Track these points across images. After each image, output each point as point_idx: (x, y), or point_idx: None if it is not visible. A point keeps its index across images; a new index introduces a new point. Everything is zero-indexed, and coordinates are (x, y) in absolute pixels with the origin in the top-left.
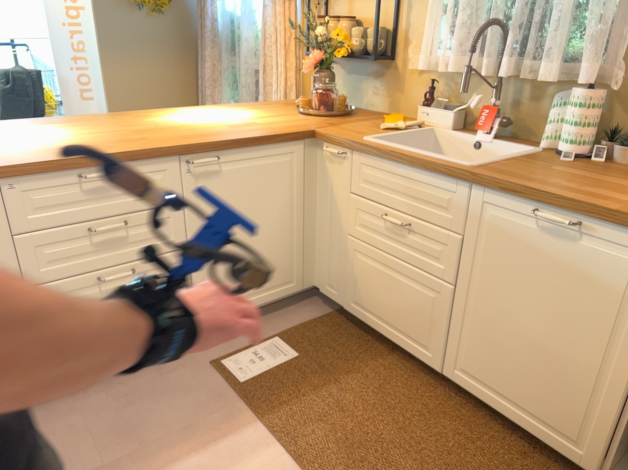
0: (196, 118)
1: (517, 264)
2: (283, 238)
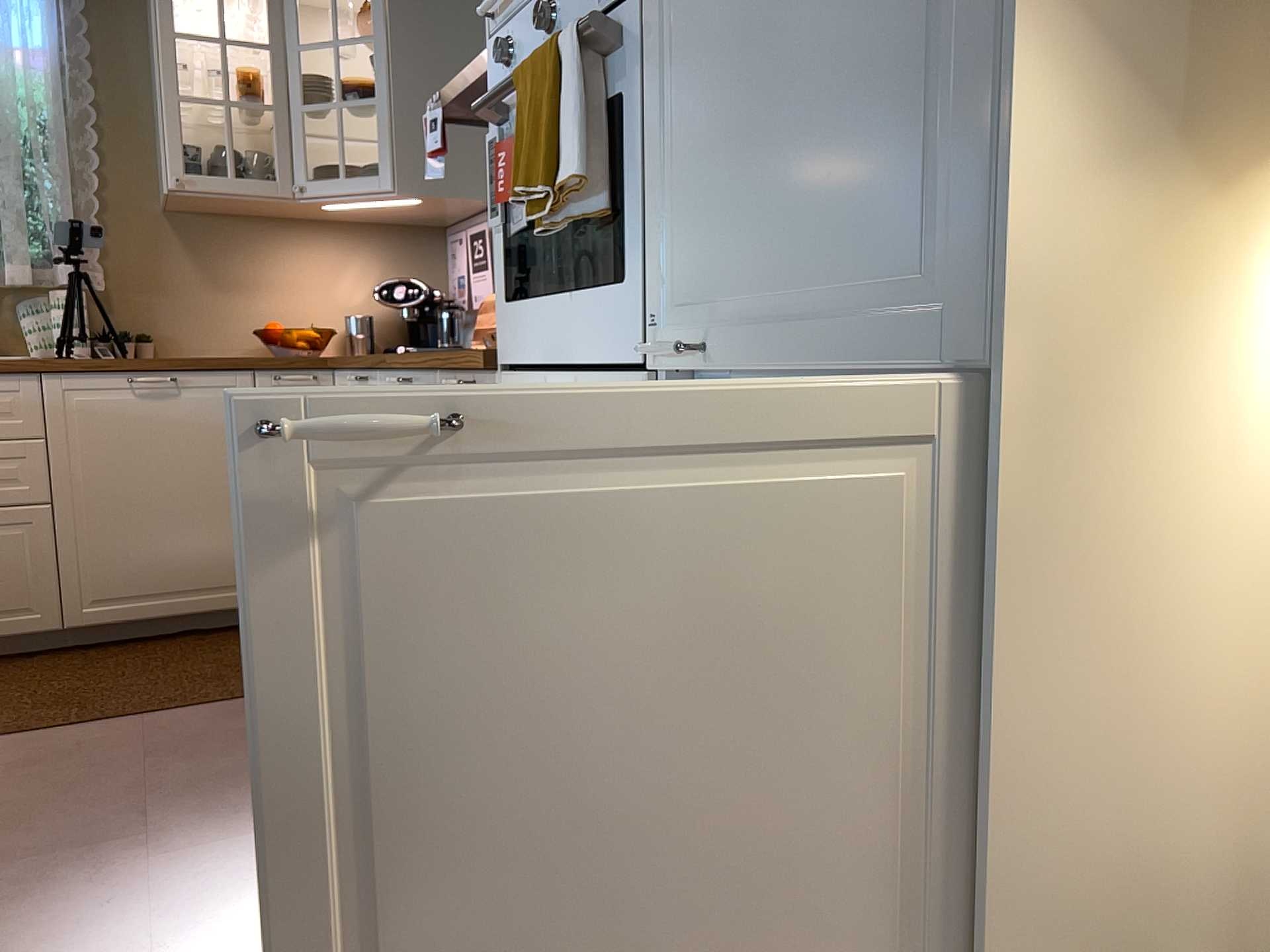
0: None
1: (125, 442)
2: None
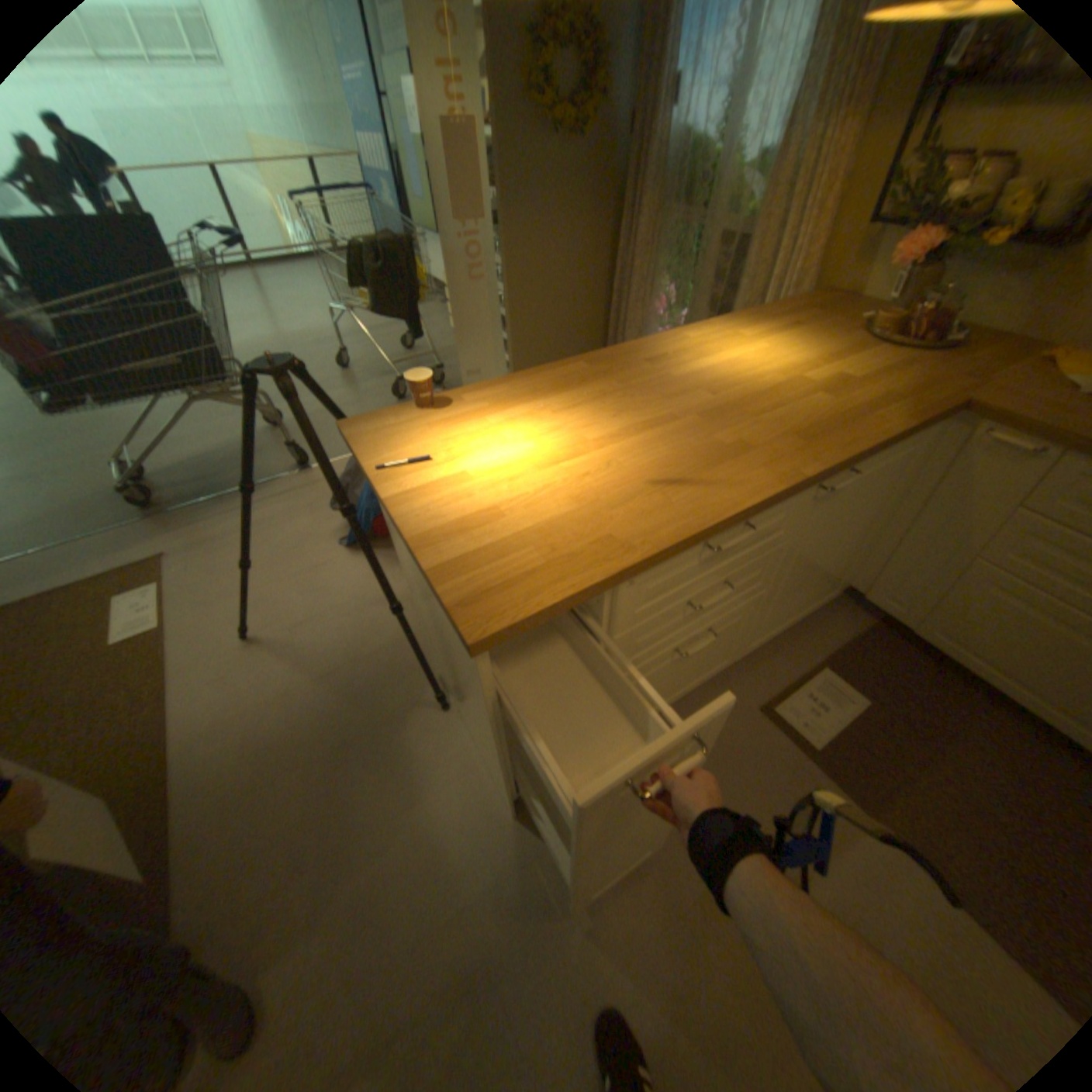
0: (742, 363)
1: None
2: (858, 547)
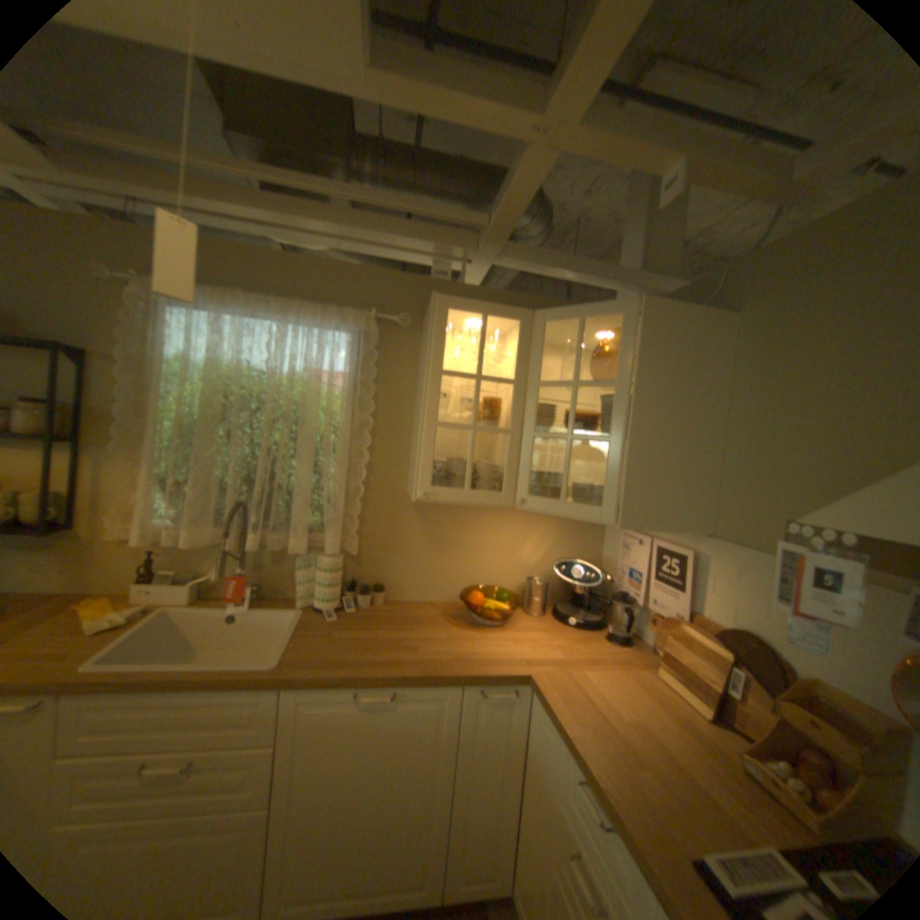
0: None
1: (343, 753)
2: None
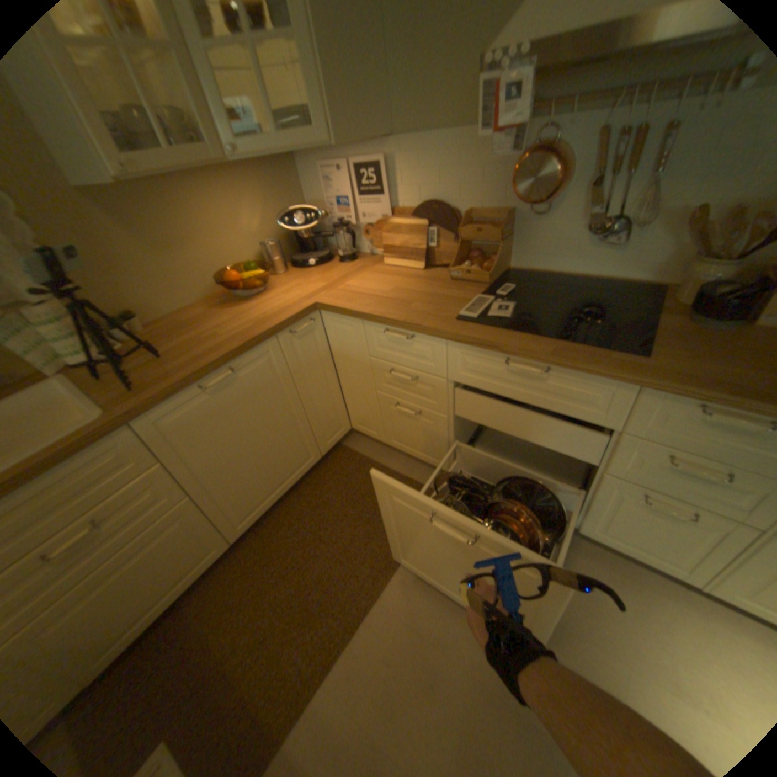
0: None
1: (217, 428)
2: None
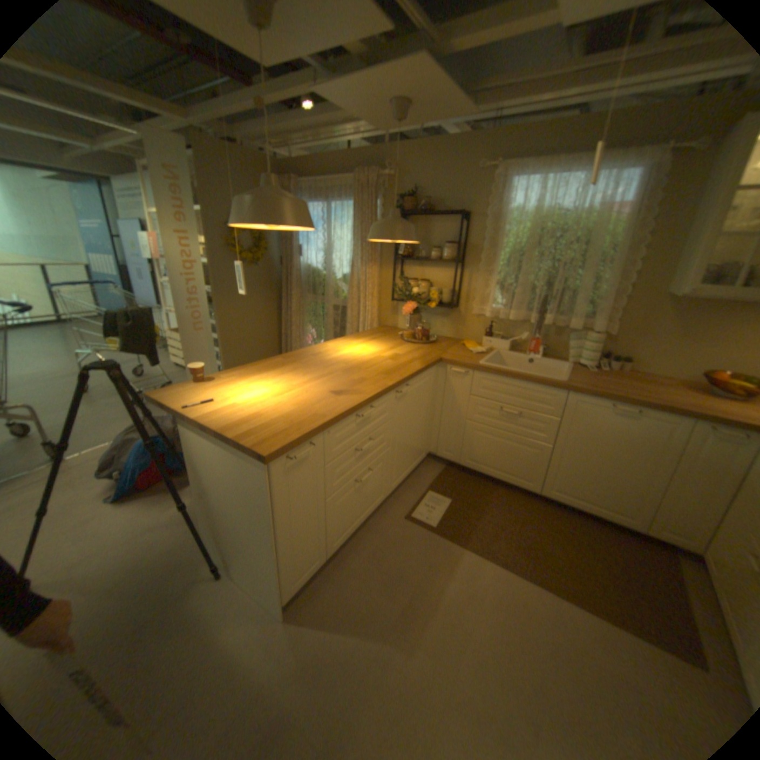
0: (355, 354)
1: (599, 433)
2: (423, 427)
